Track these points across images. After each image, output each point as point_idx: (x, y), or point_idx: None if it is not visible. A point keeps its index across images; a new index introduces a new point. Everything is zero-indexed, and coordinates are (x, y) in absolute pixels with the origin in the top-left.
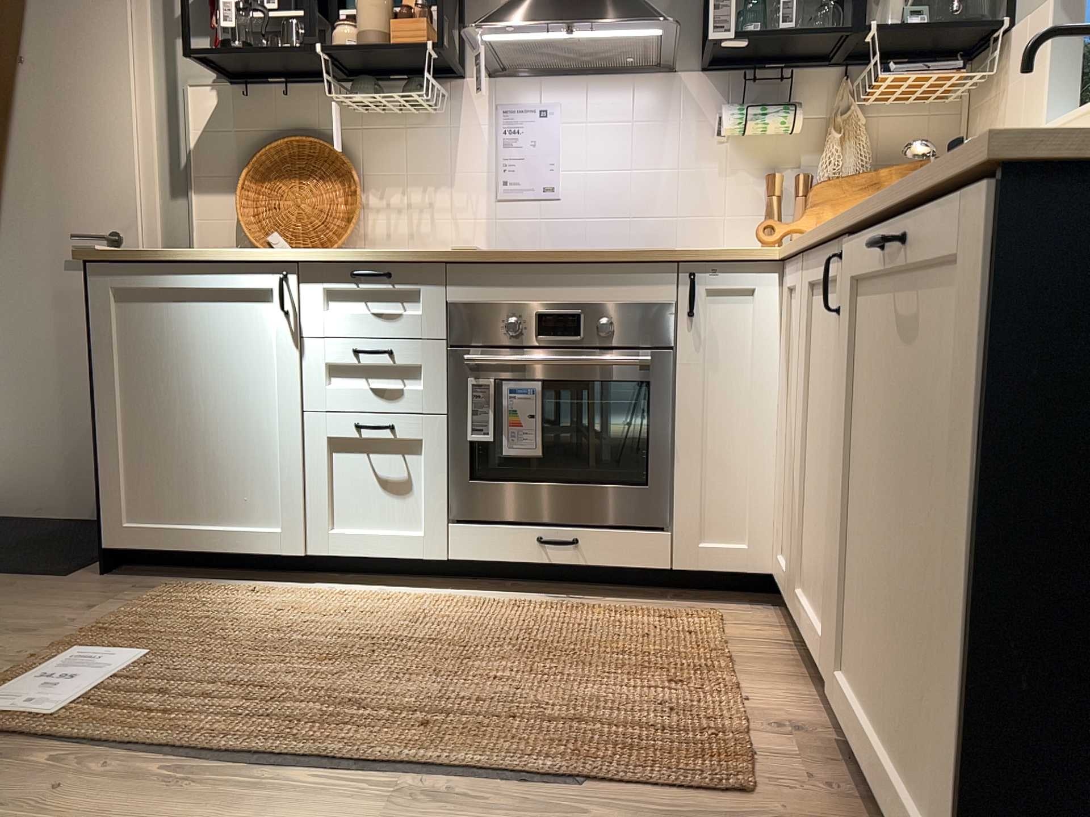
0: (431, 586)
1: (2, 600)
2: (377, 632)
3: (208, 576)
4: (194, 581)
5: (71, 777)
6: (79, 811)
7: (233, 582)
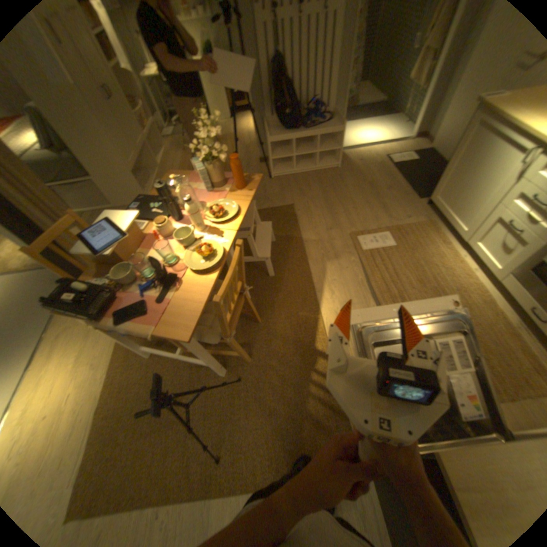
0: (494, 280)
1: (400, 200)
2: (446, 282)
3: (447, 223)
4: (441, 223)
5: (353, 265)
6: (346, 273)
7: (449, 231)
